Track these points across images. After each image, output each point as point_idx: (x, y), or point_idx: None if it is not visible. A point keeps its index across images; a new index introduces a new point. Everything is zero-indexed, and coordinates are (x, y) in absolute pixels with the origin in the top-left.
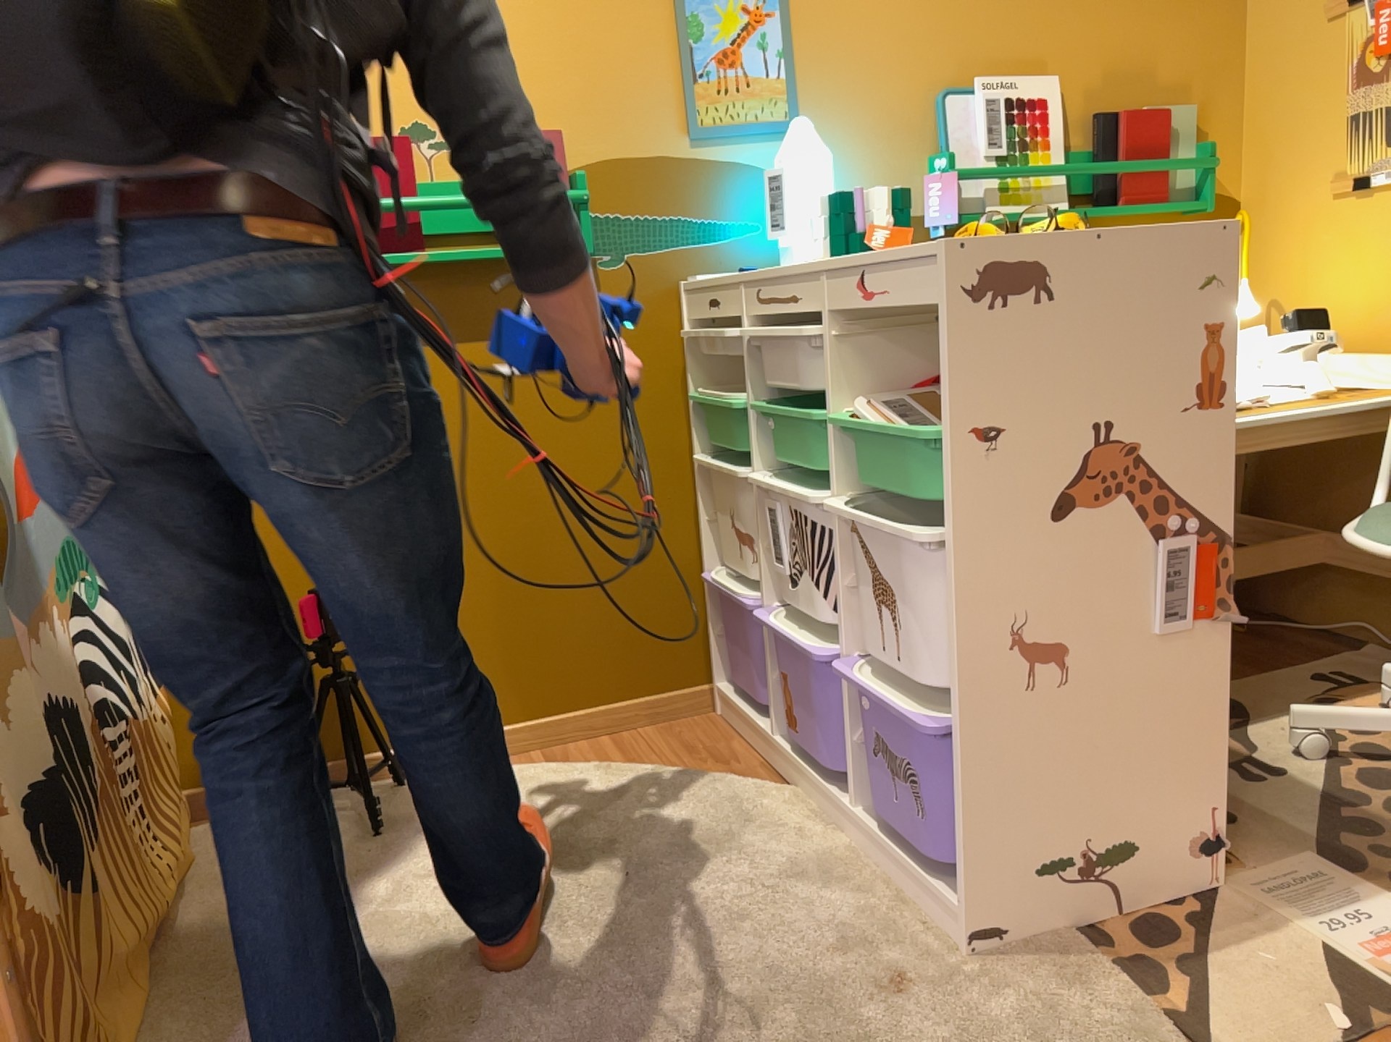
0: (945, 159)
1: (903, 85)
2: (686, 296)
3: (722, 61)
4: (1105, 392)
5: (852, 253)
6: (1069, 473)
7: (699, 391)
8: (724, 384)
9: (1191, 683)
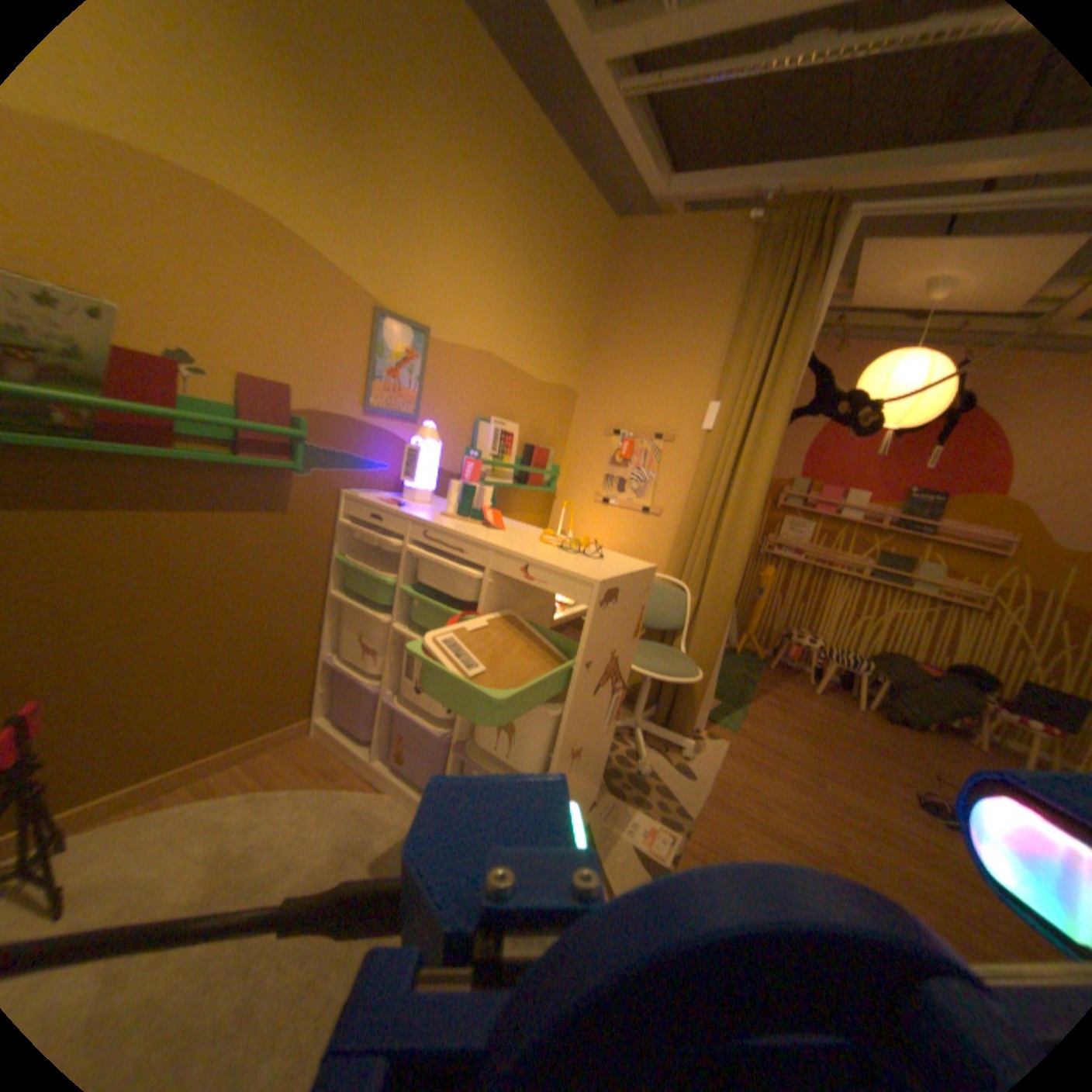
0: (478, 454)
1: (464, 412)
2: (347, 503)
3: (391, 374)
4: (620, 638)
5: (477, 521)
6: (601, 671)
7: (341, 557)
8: (357, 555)
9: (607, 745)
